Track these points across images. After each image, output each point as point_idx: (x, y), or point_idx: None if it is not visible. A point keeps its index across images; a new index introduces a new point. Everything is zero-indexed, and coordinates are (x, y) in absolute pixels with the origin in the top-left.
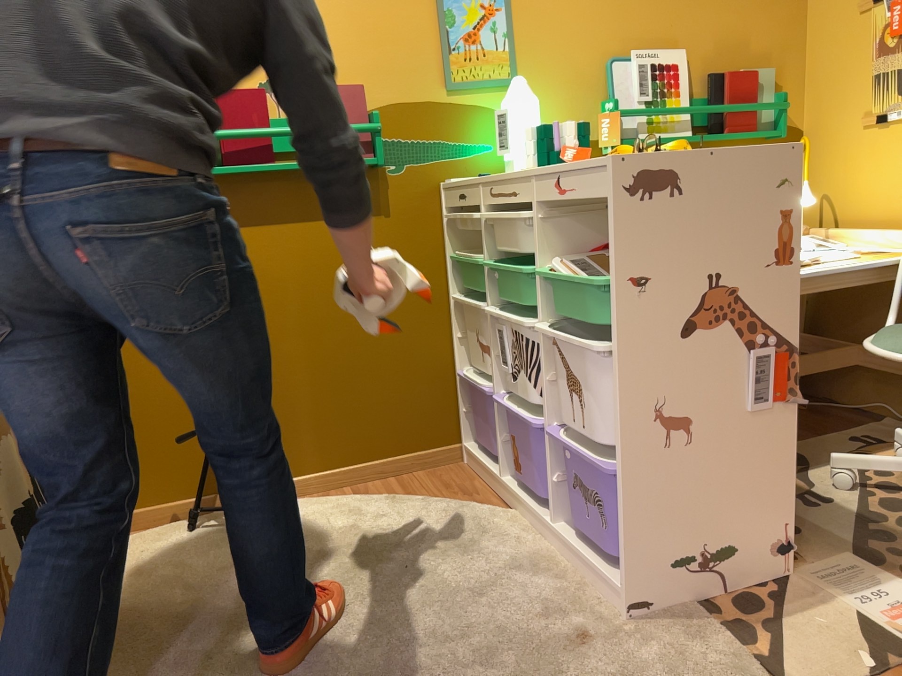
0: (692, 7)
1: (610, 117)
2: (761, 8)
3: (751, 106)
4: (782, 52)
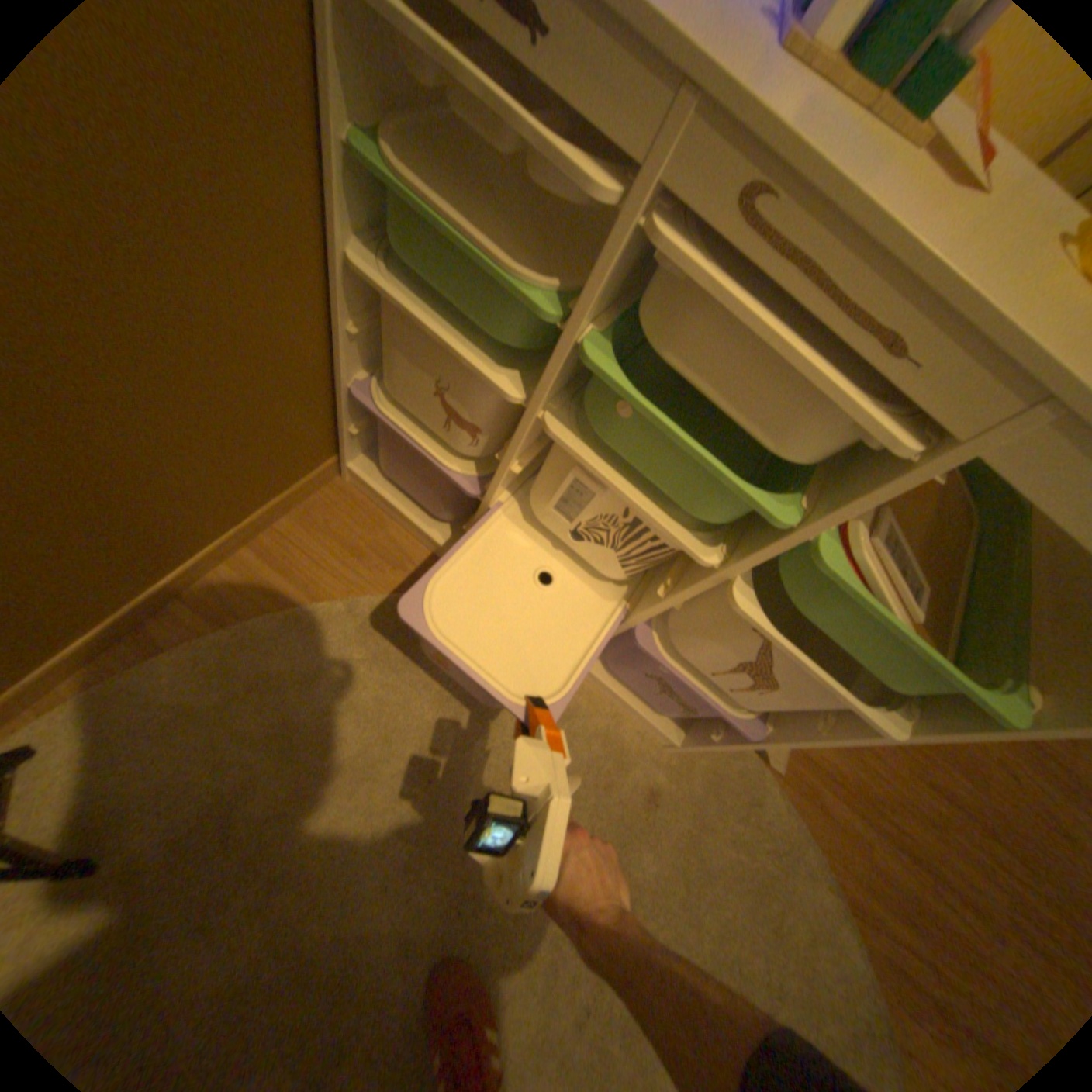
0: None
1: None
2: None
3: None
4: None
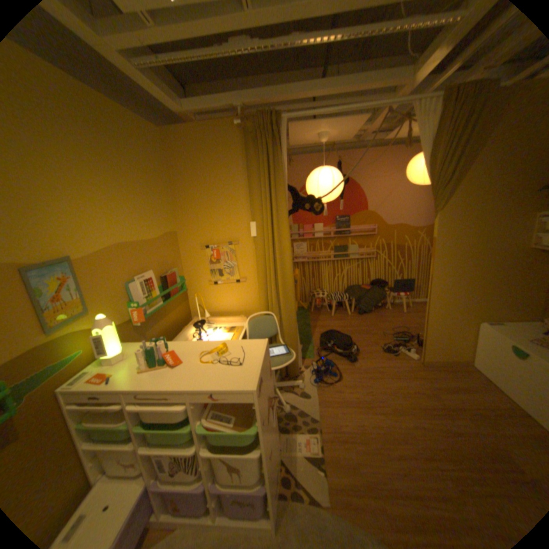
0: (149, 252)
1: (137, 310)
2: (168, 246)
3: (178, 285)
4: (176, 260)
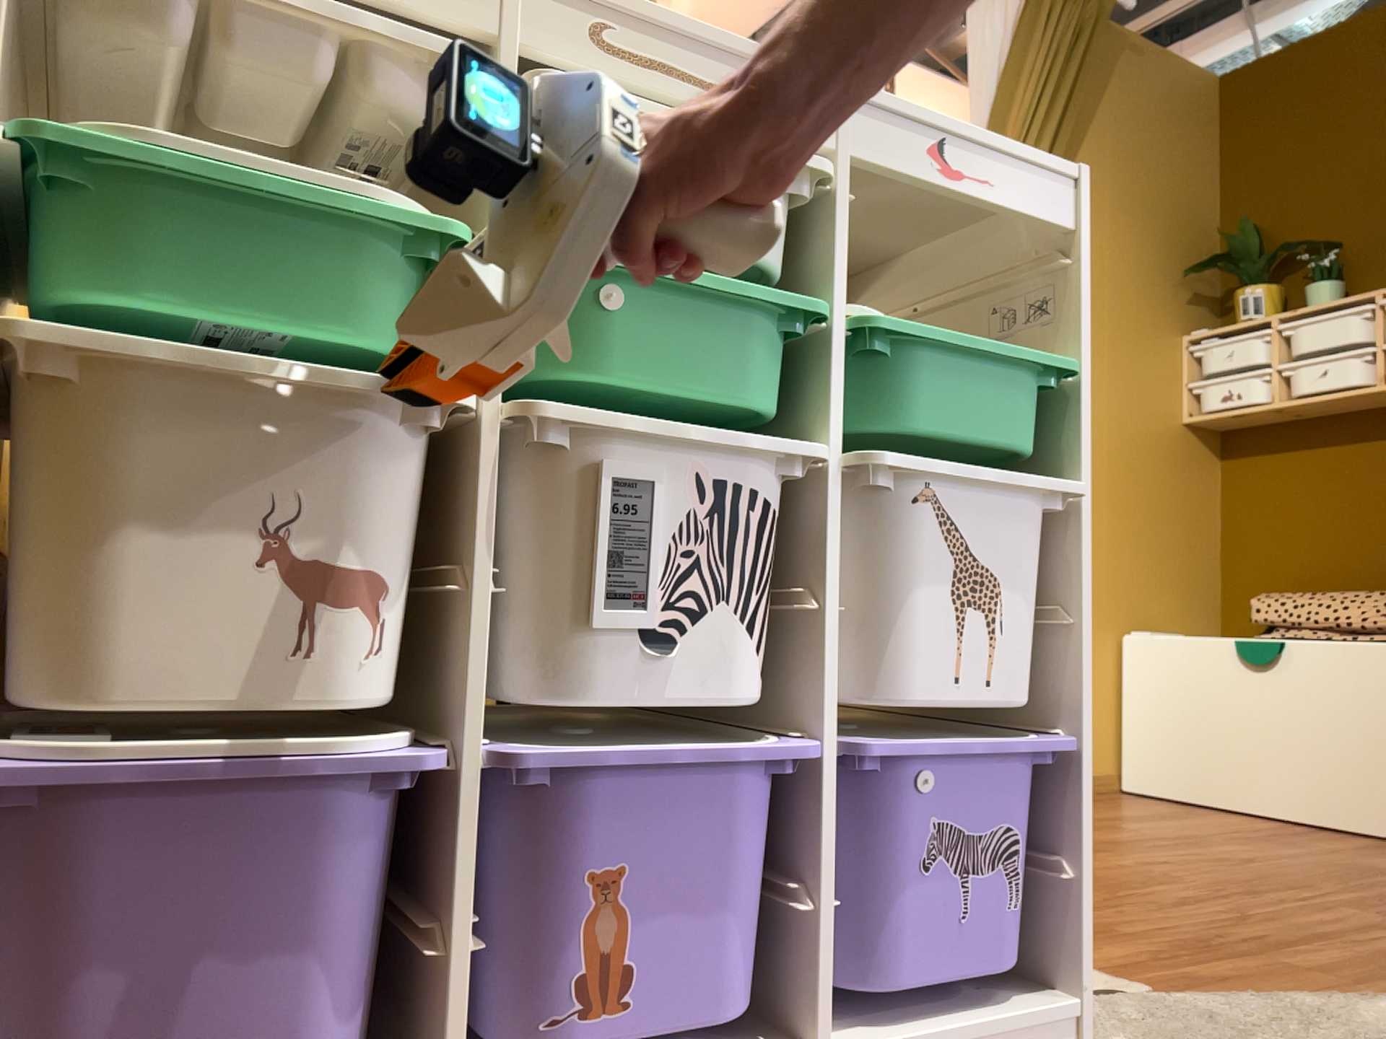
0: None
1: None
2: None
3: None
4: None
